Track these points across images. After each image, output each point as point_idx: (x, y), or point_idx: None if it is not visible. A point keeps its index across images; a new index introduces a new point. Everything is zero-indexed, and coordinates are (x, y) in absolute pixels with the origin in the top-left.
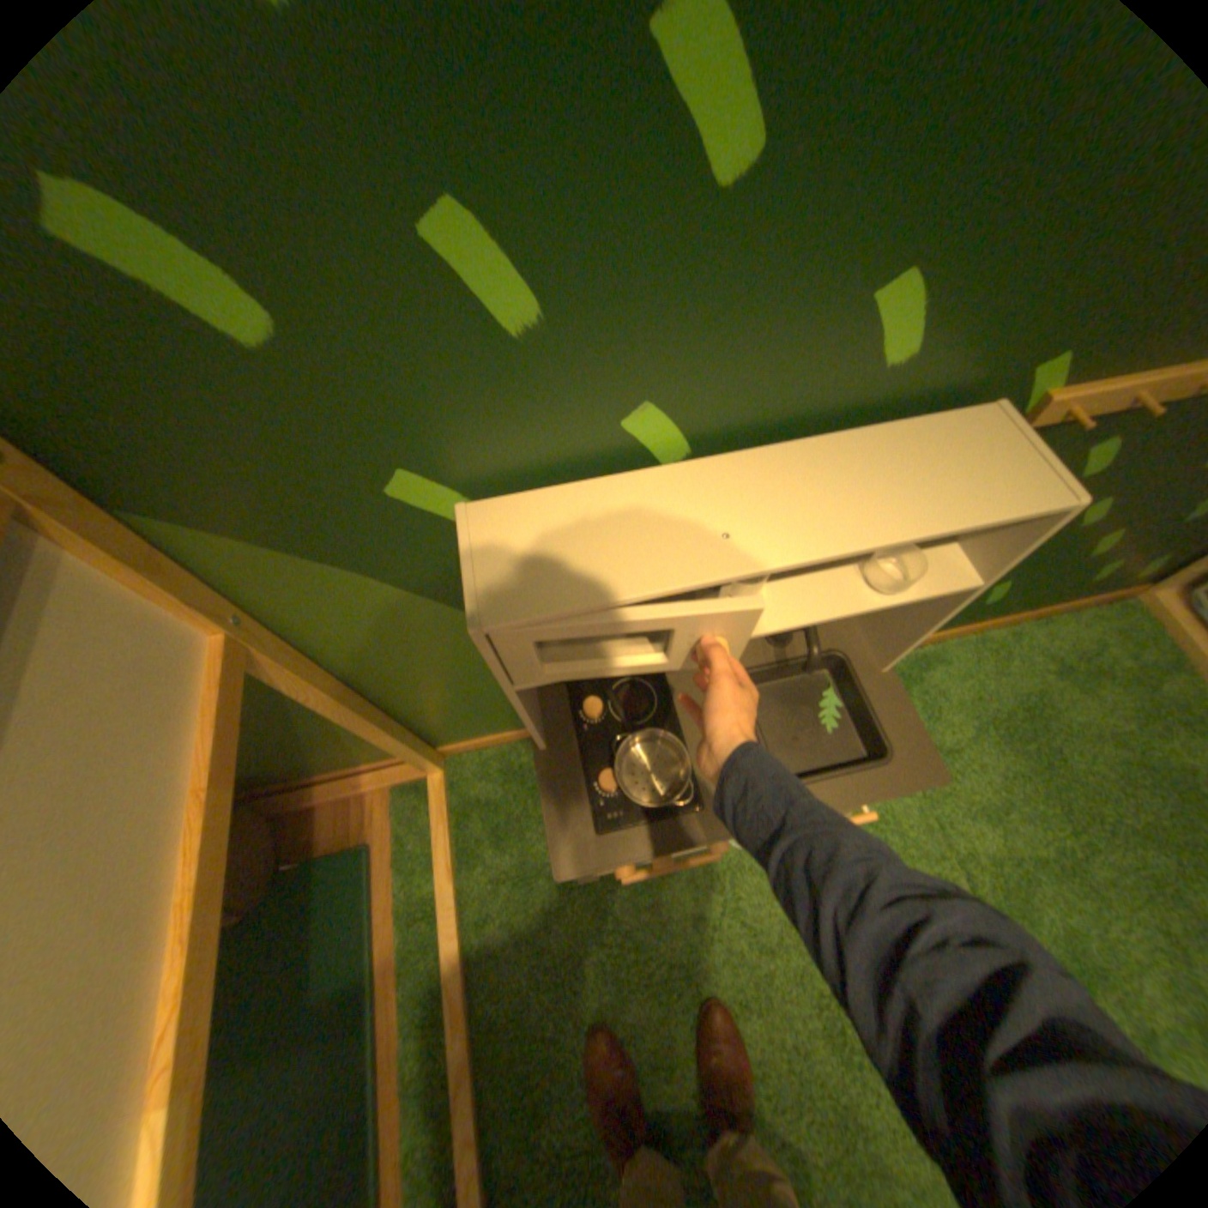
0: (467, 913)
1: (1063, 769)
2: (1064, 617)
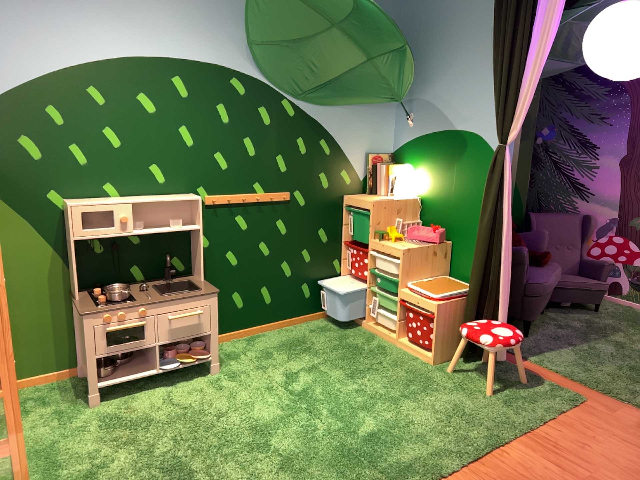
0: (25, 425)
1: (311, 351)
2: (313, 321)
